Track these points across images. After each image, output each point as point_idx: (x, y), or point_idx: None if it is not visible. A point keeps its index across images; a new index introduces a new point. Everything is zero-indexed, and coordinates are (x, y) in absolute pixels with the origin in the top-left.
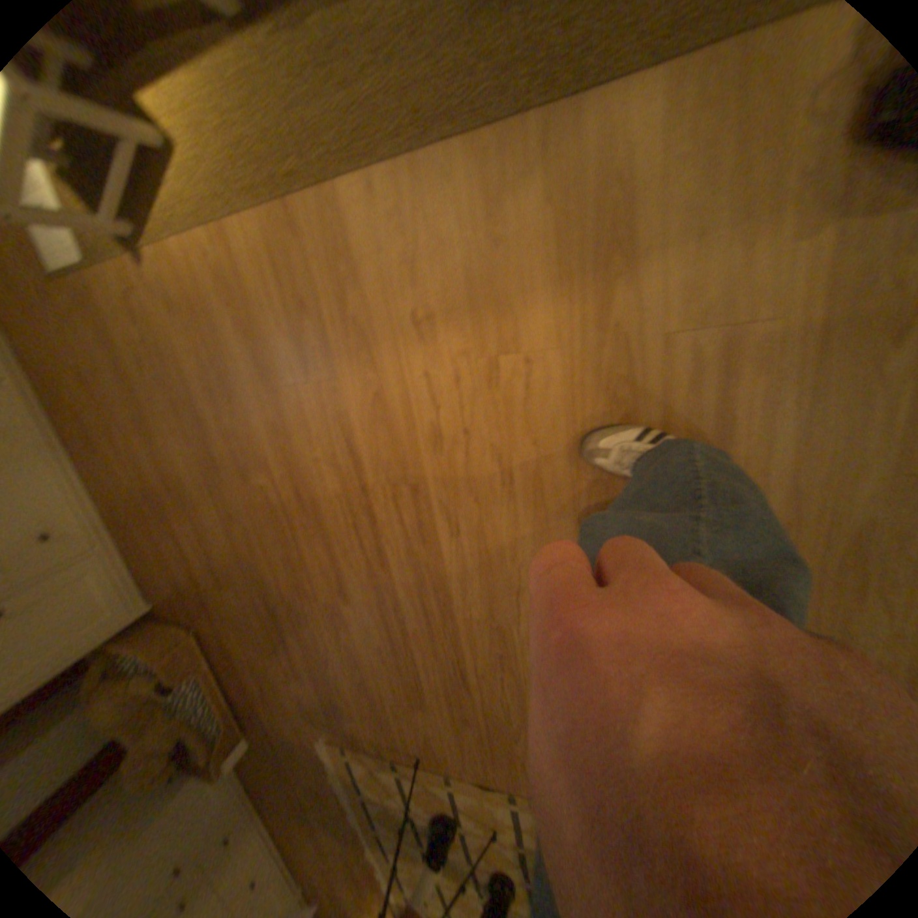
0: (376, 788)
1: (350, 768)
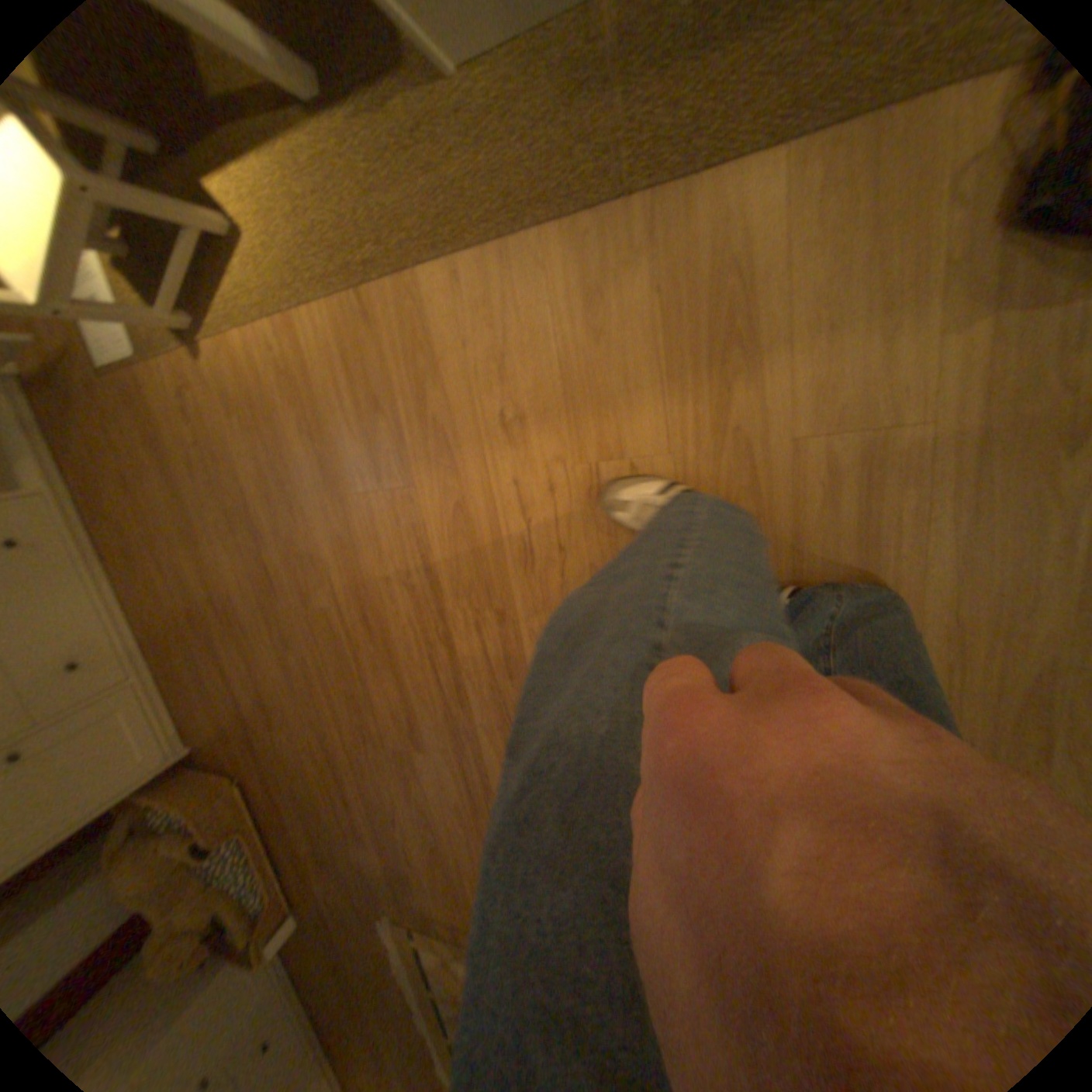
0: (450, 981)
1: (420, 953)
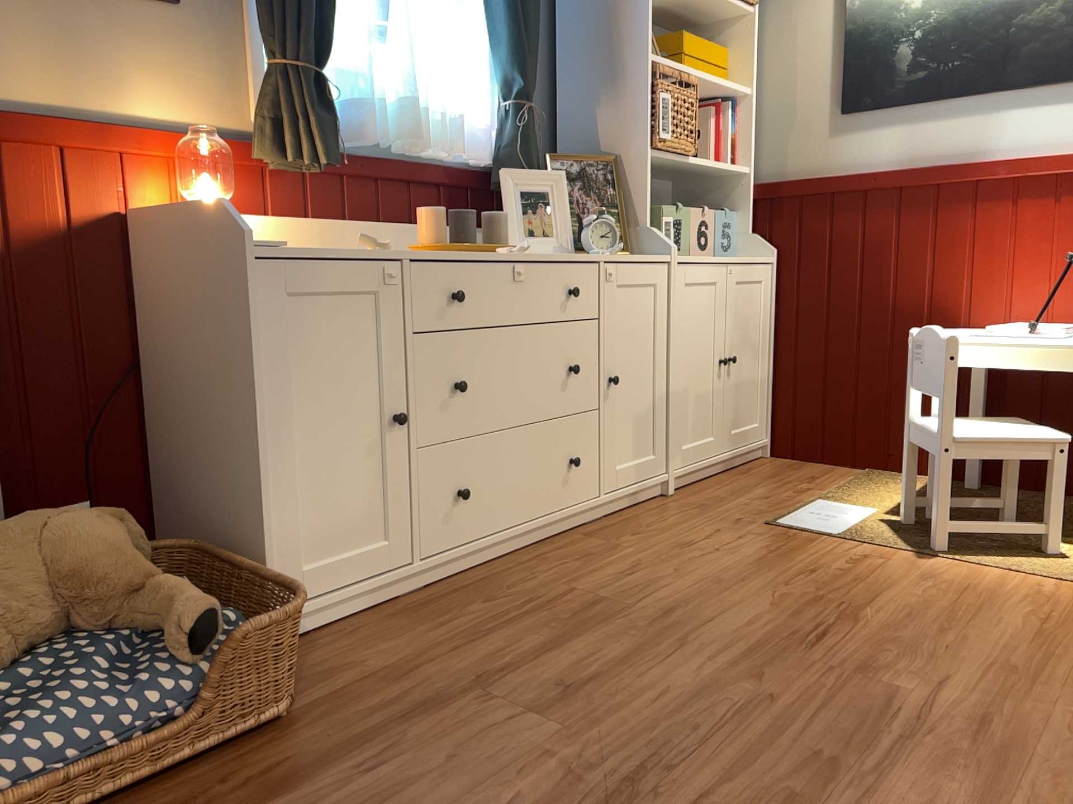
0: None
1: None
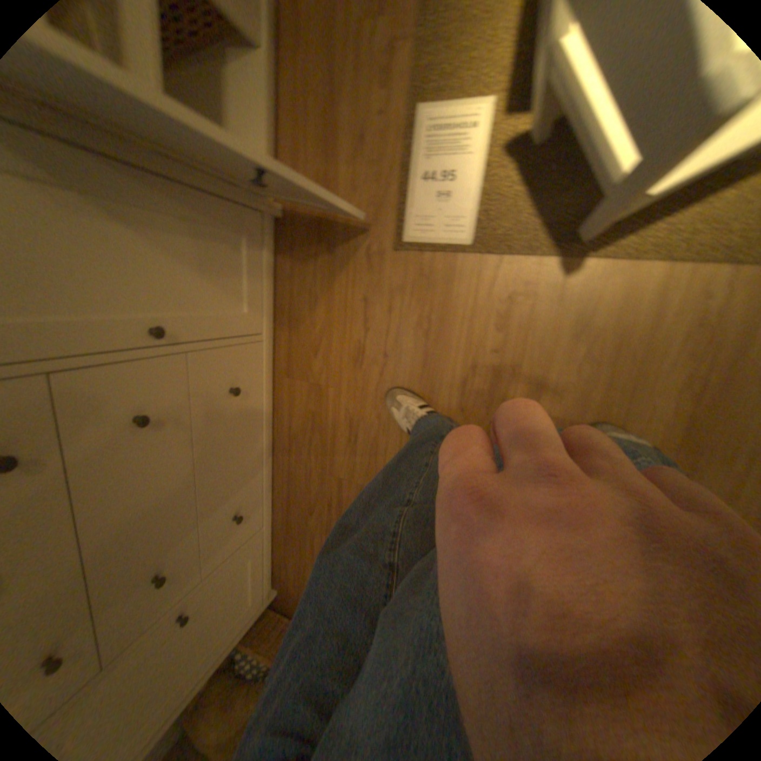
0: None
1: None
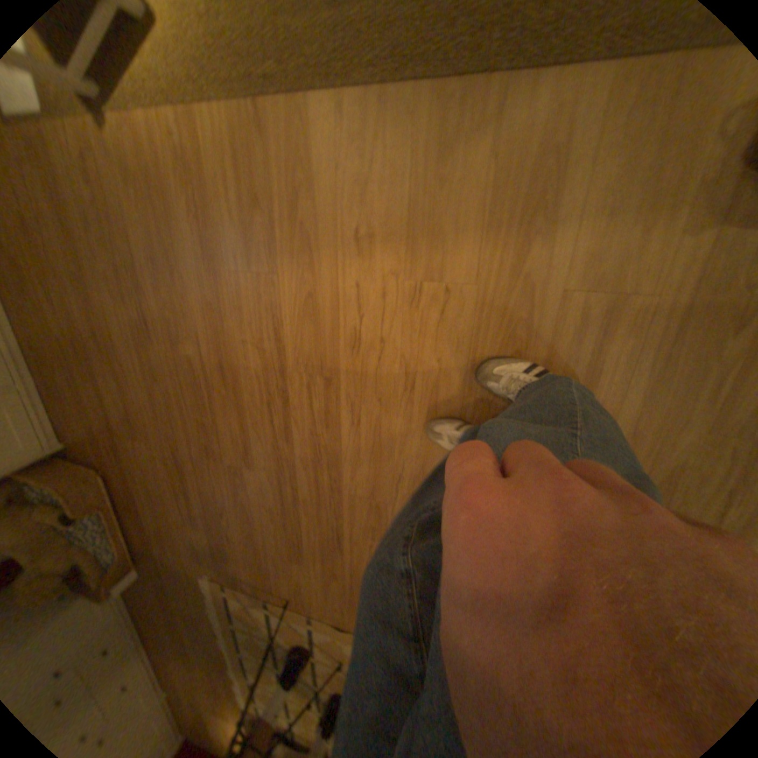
0: (248, 621)
1: (228, 603)
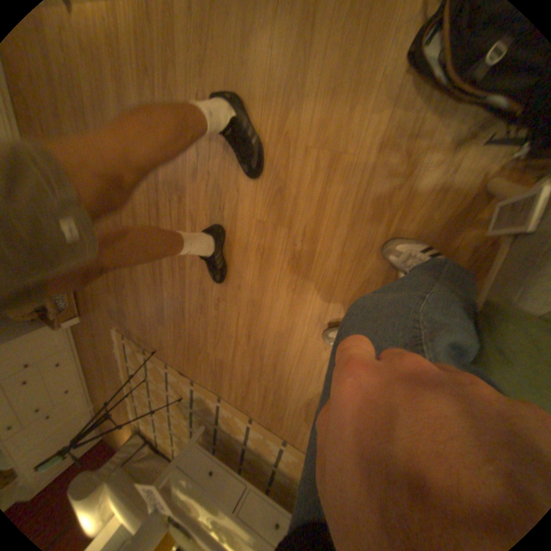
0: (134, 361)
1: (124, 347)
